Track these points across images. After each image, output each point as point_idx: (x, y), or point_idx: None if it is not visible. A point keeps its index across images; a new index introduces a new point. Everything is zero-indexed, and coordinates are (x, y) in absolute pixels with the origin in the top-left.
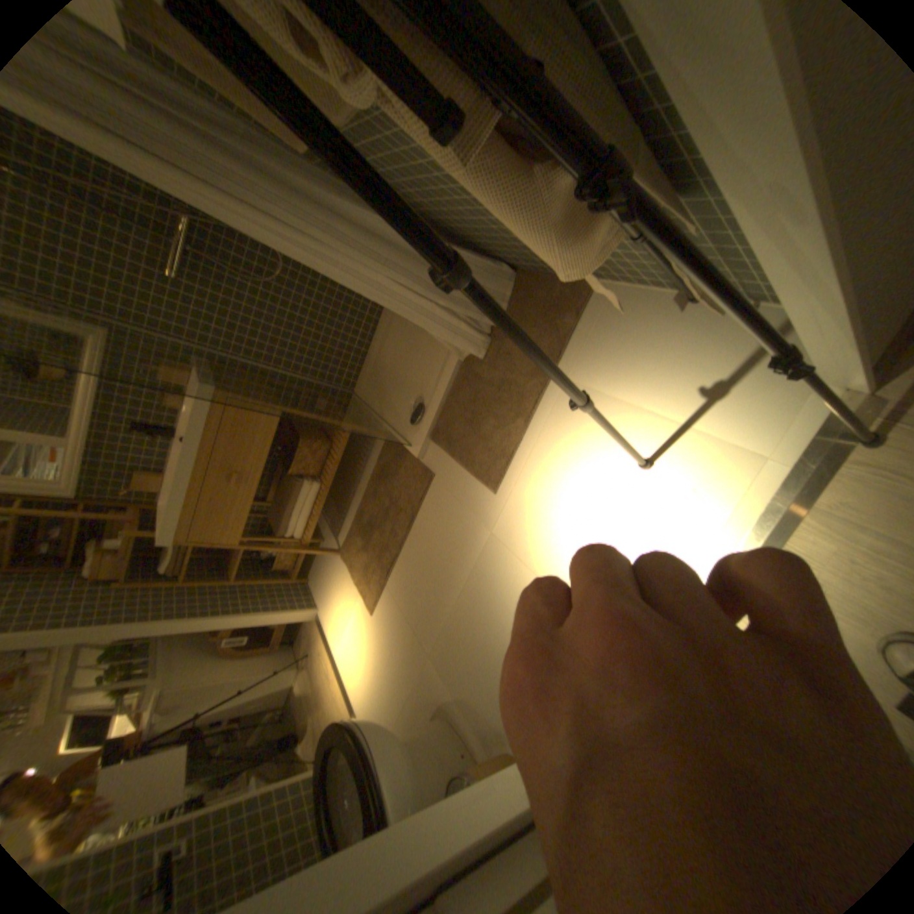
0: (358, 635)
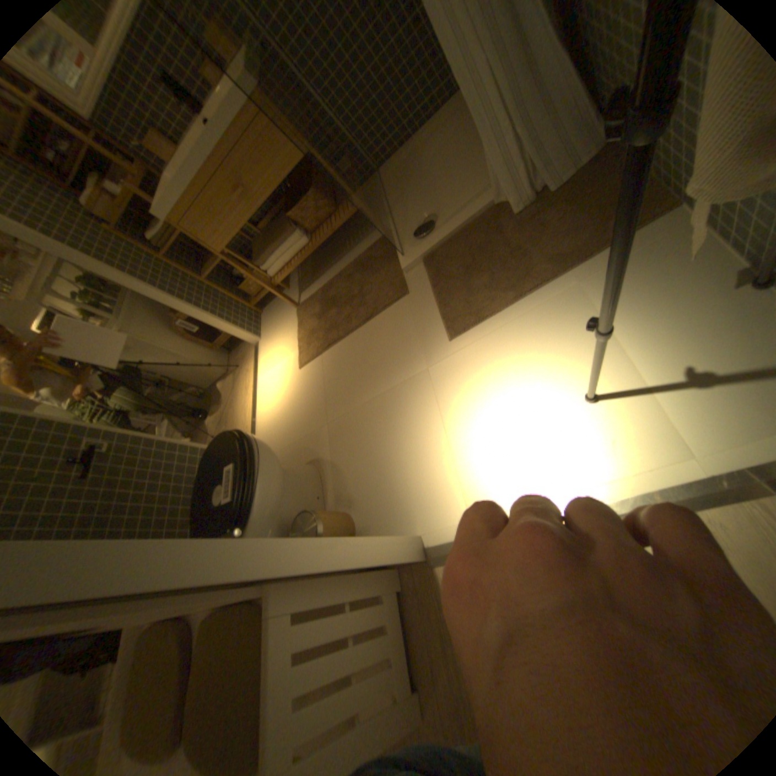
0: (282, 378)
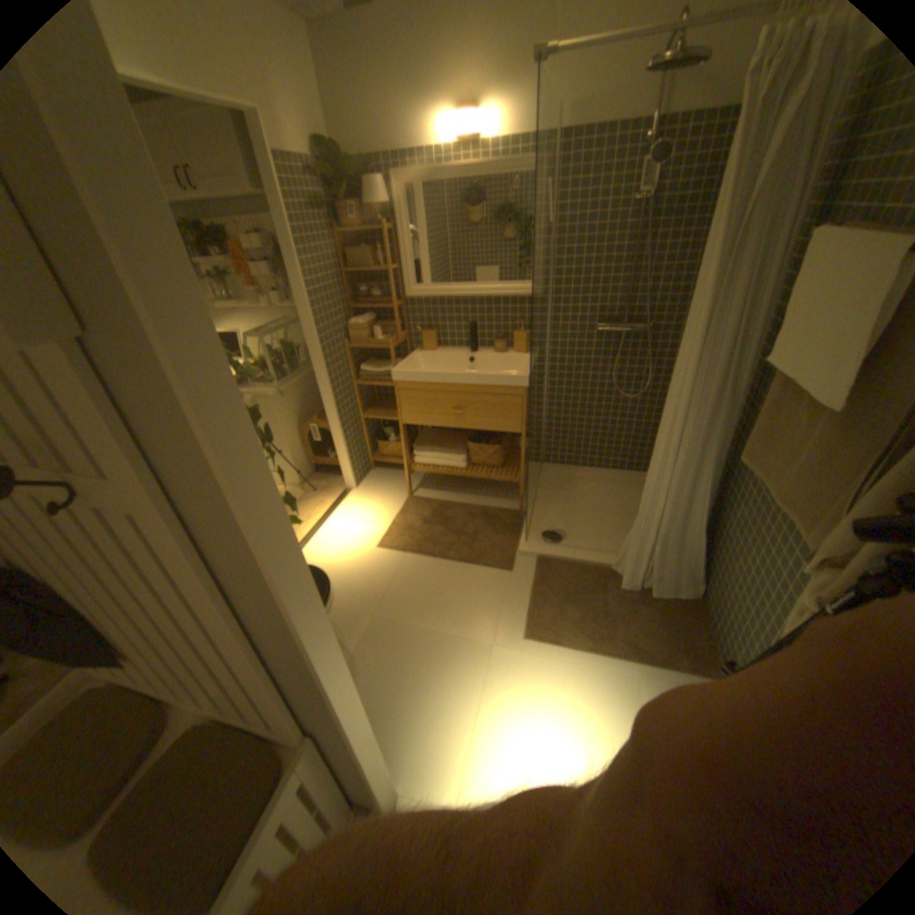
0: (357, 539)
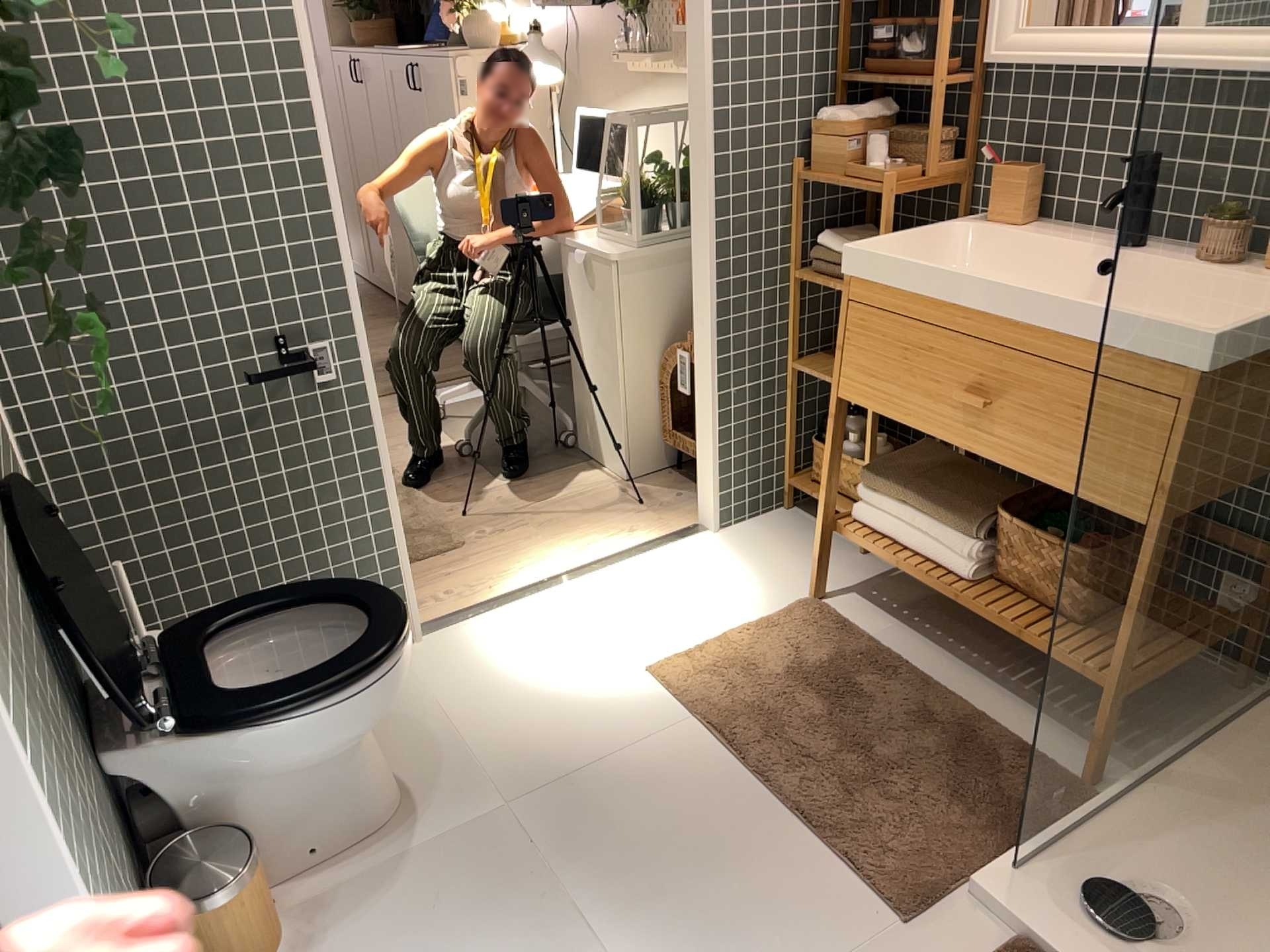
0: (621, 634)
